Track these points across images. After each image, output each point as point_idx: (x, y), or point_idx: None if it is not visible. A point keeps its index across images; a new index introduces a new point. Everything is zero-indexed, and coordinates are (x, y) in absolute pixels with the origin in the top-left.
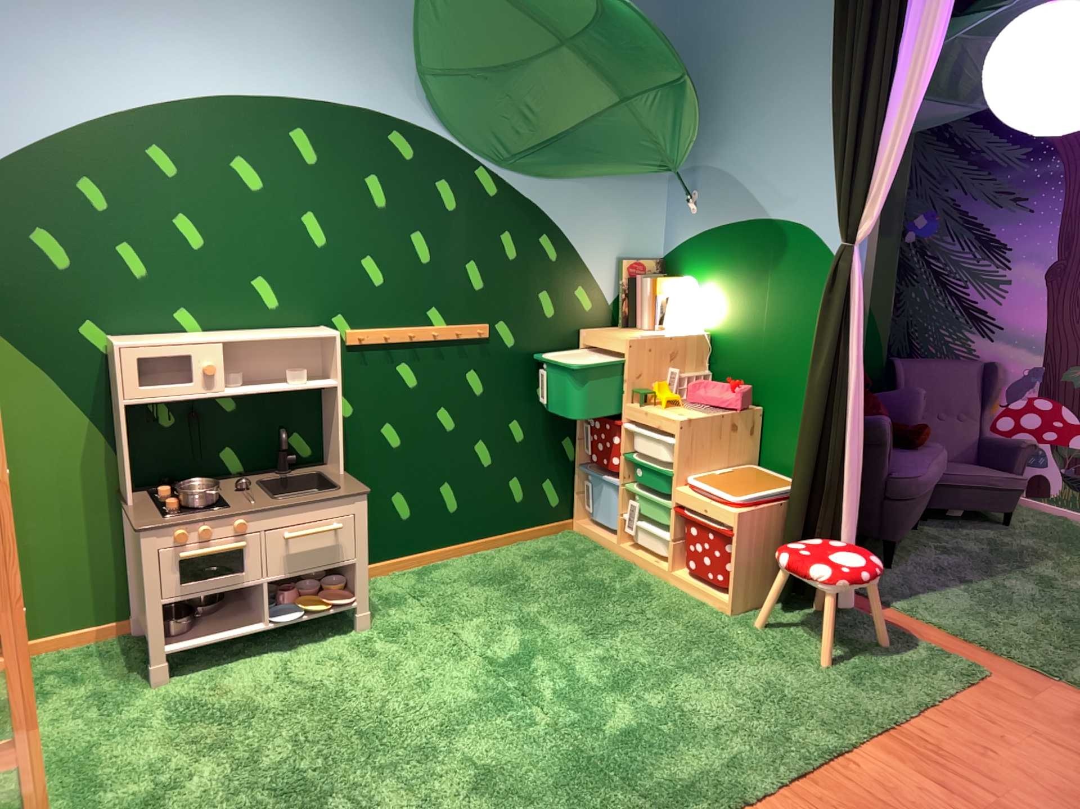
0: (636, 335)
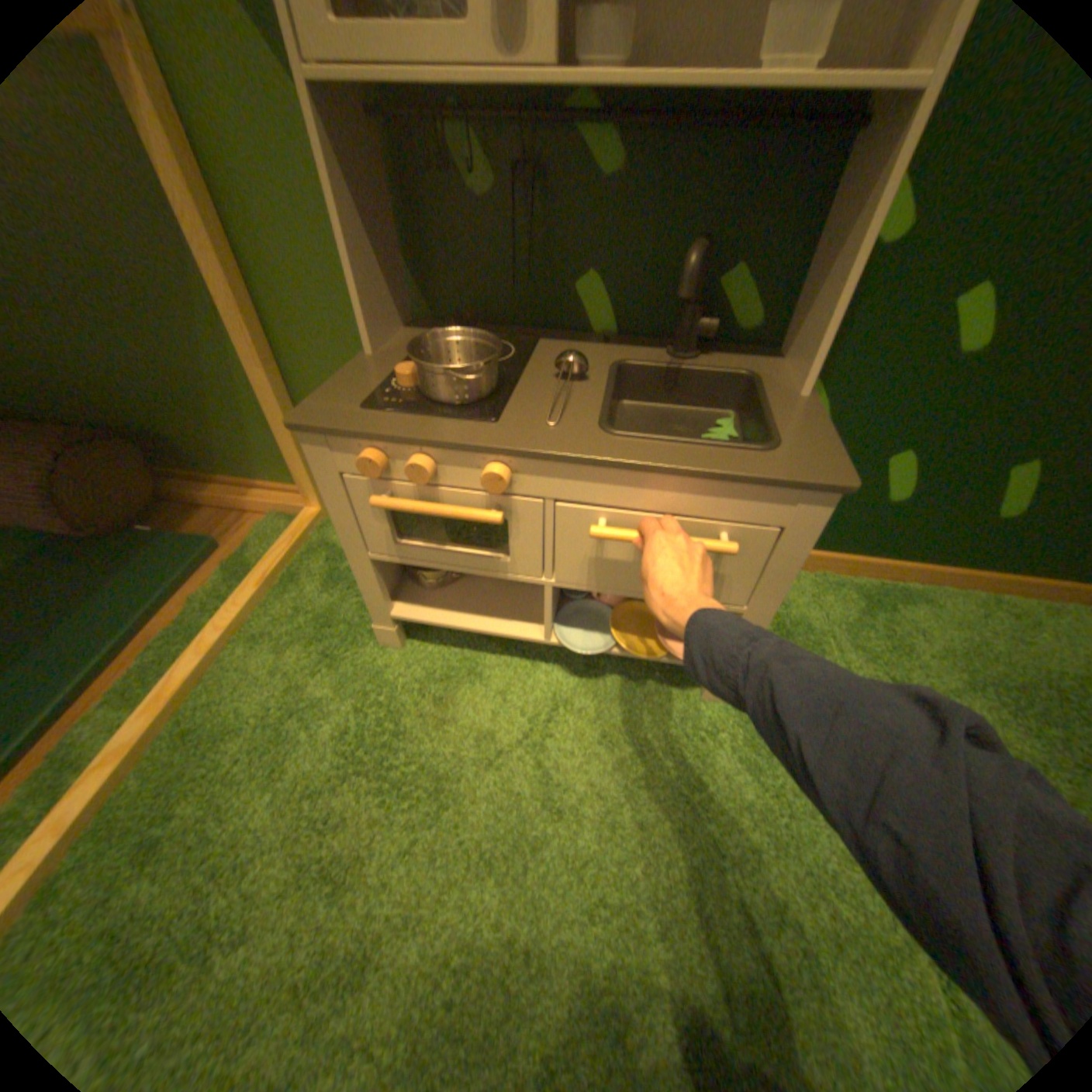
0: None
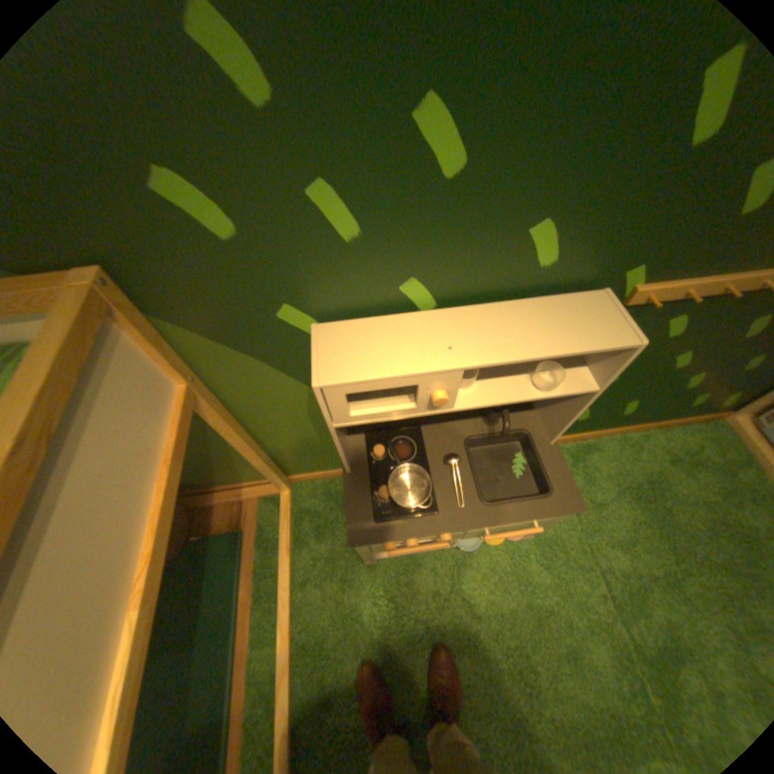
0: None
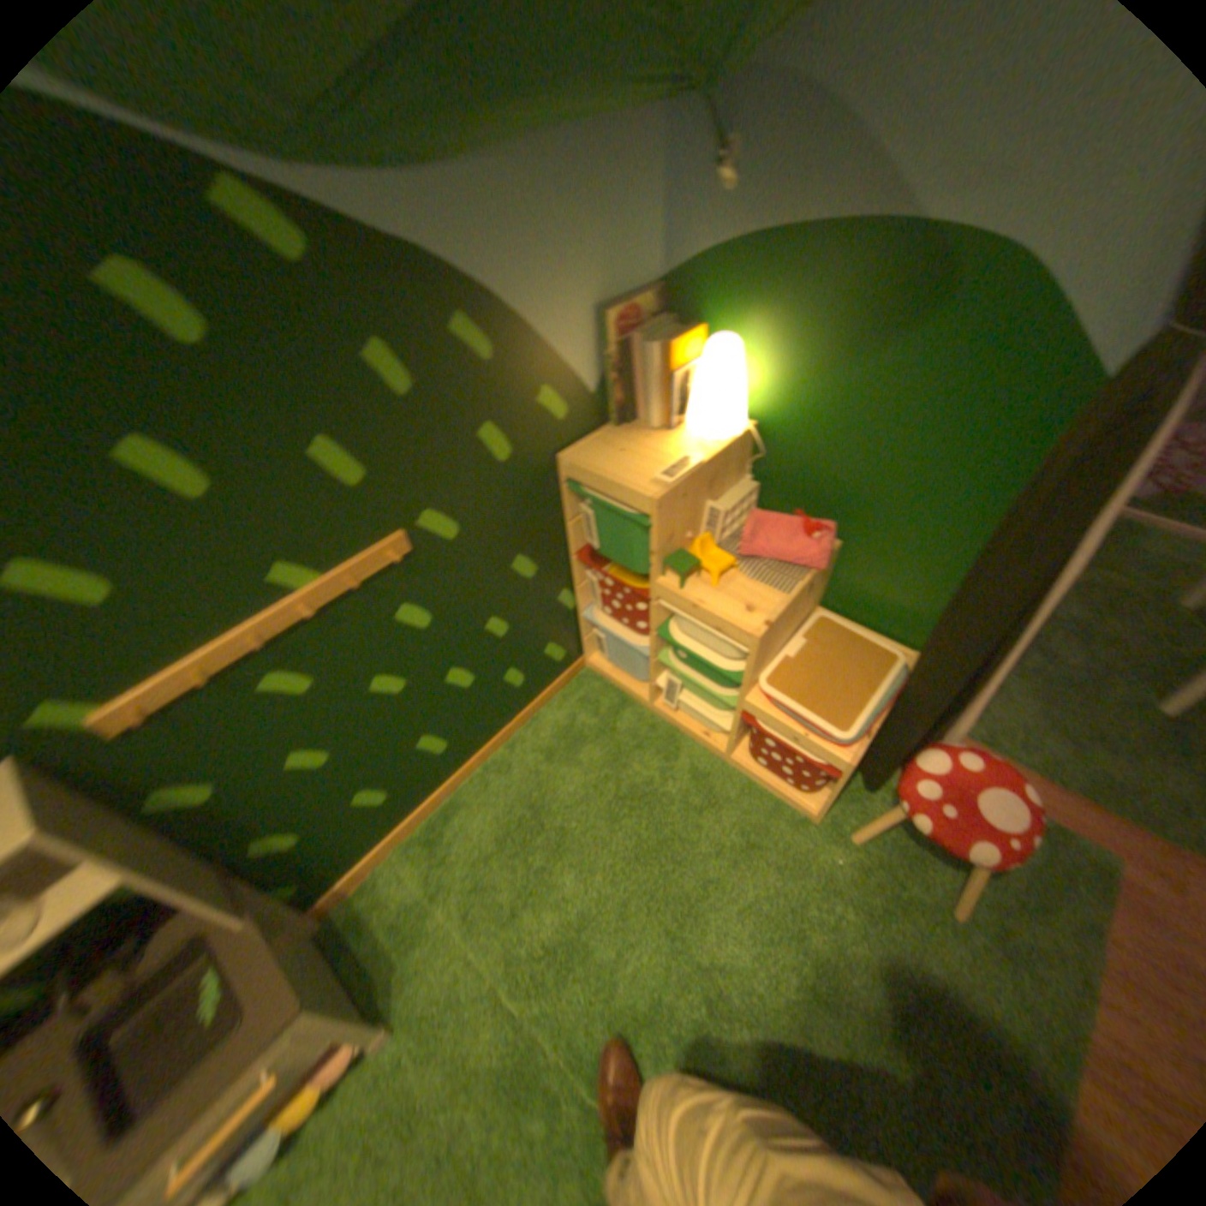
0: (656, 467)
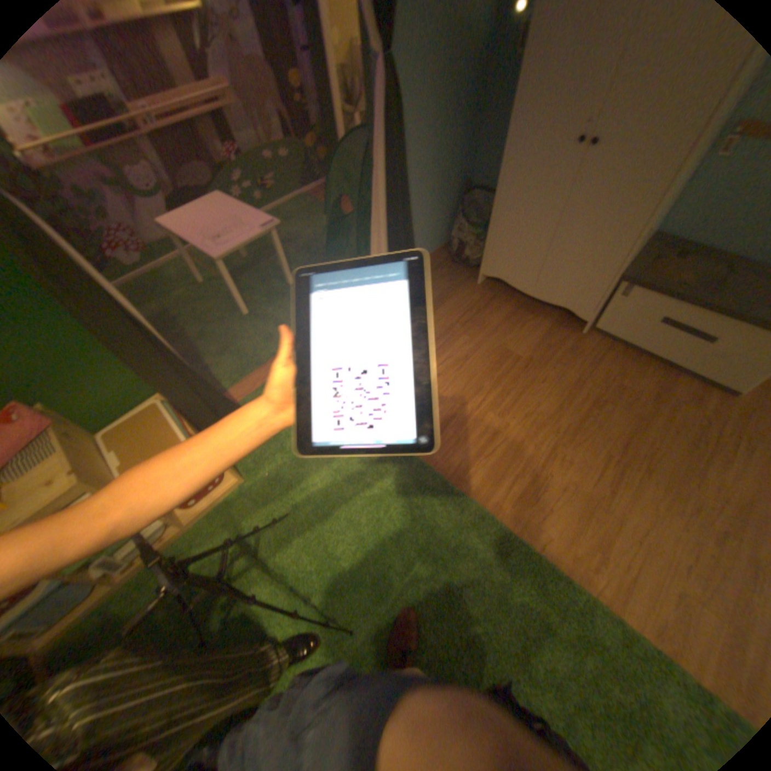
0: None
